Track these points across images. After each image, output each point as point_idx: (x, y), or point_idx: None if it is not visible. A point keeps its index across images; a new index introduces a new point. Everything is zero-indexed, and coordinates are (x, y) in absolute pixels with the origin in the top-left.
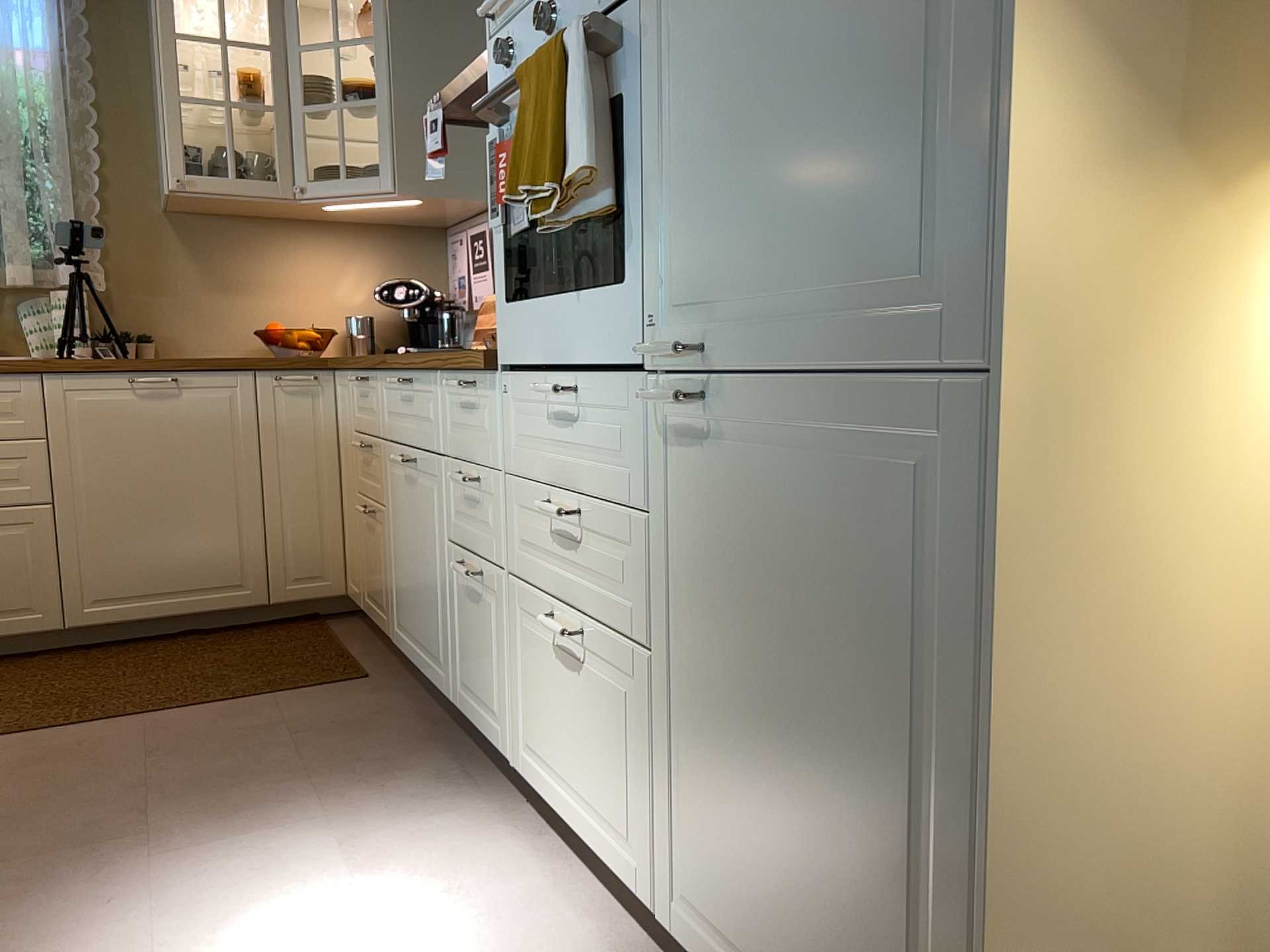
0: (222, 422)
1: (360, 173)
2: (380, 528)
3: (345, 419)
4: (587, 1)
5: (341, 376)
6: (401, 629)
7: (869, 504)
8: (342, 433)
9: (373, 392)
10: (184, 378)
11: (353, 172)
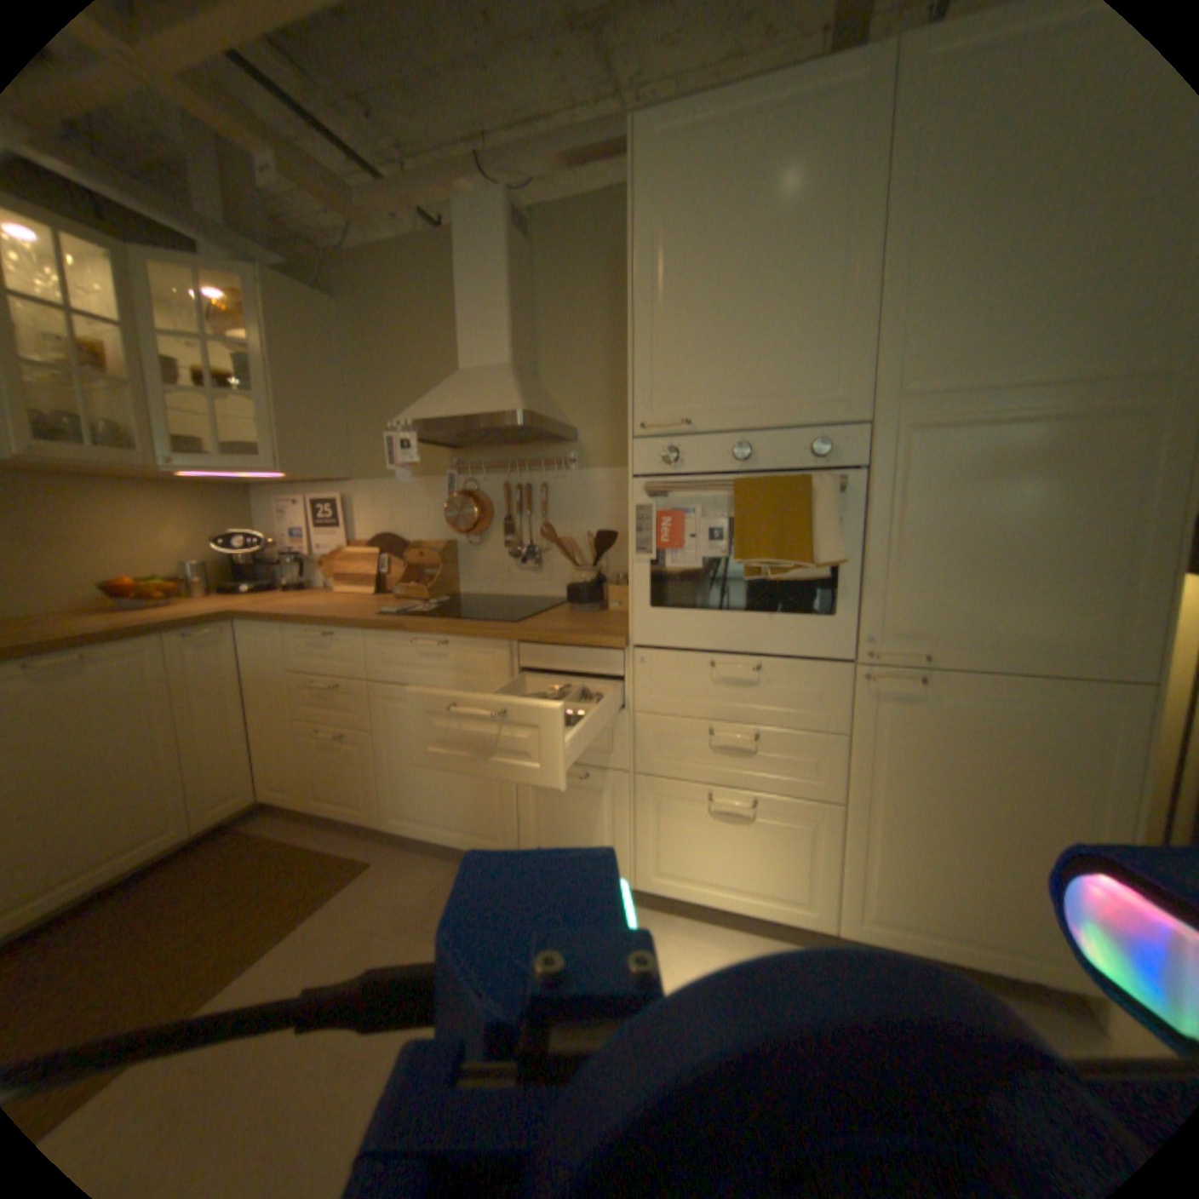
0: (129, 689)
1: (196, 444)
2: (353, 749)
3: (260, 663)
4: (789, 454)
5: (255, 628)
6: (403, 821)
7: (1054, 727)
8: (250, 674)
9: (343, 646)
10: (83, 655)
11: (190, 443)
